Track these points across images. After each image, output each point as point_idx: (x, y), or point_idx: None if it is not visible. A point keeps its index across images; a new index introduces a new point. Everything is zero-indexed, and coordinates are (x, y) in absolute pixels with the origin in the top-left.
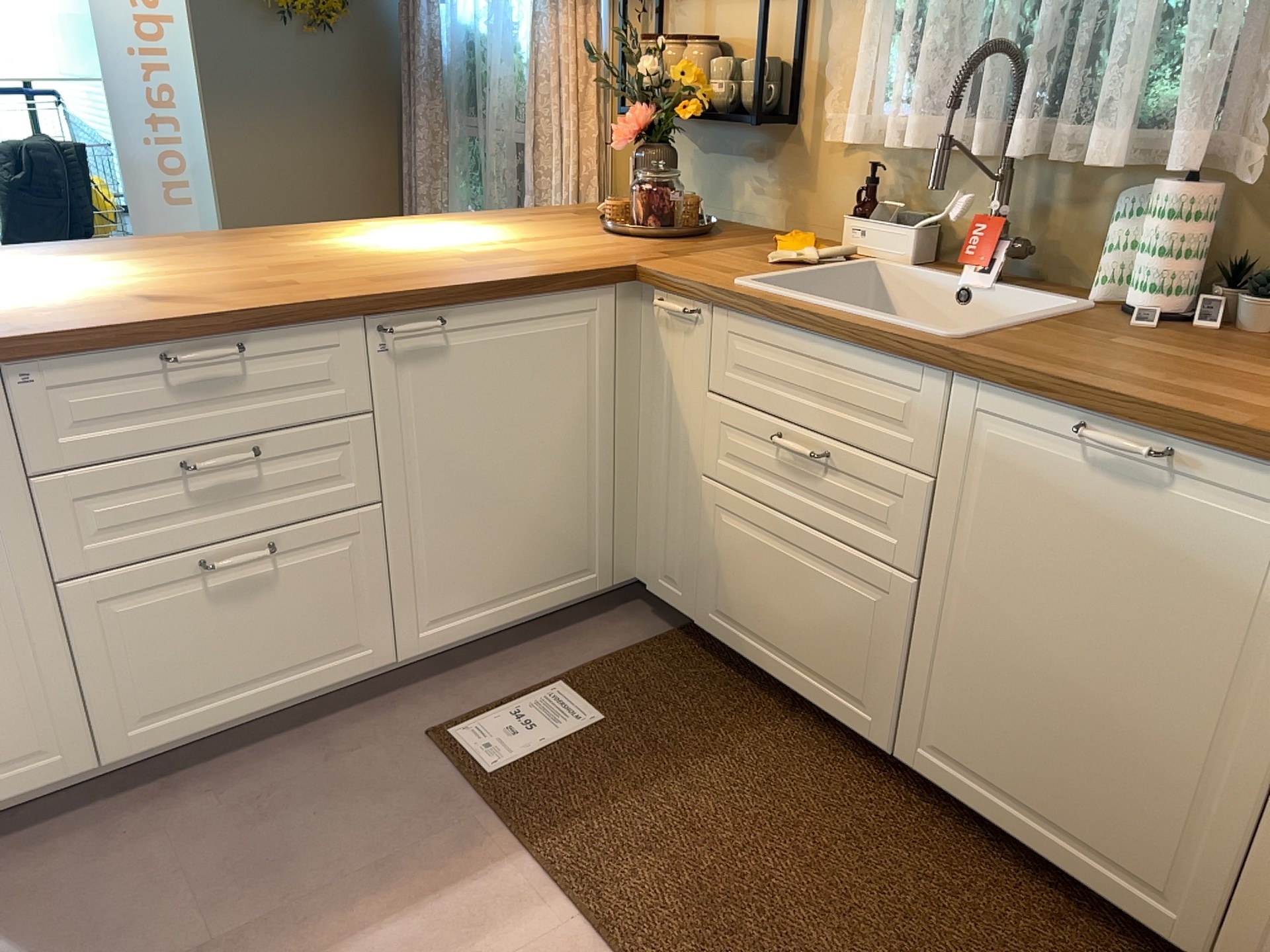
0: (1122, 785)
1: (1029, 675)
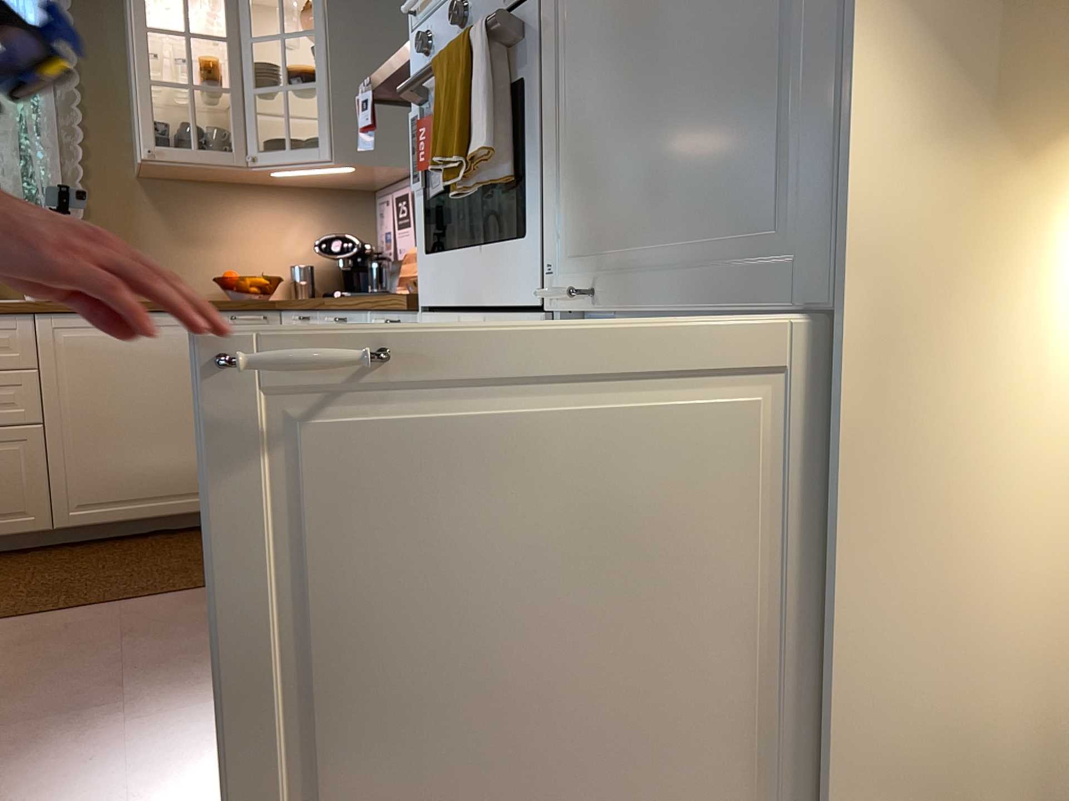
0: (173, 458)
1: (118, 437)
